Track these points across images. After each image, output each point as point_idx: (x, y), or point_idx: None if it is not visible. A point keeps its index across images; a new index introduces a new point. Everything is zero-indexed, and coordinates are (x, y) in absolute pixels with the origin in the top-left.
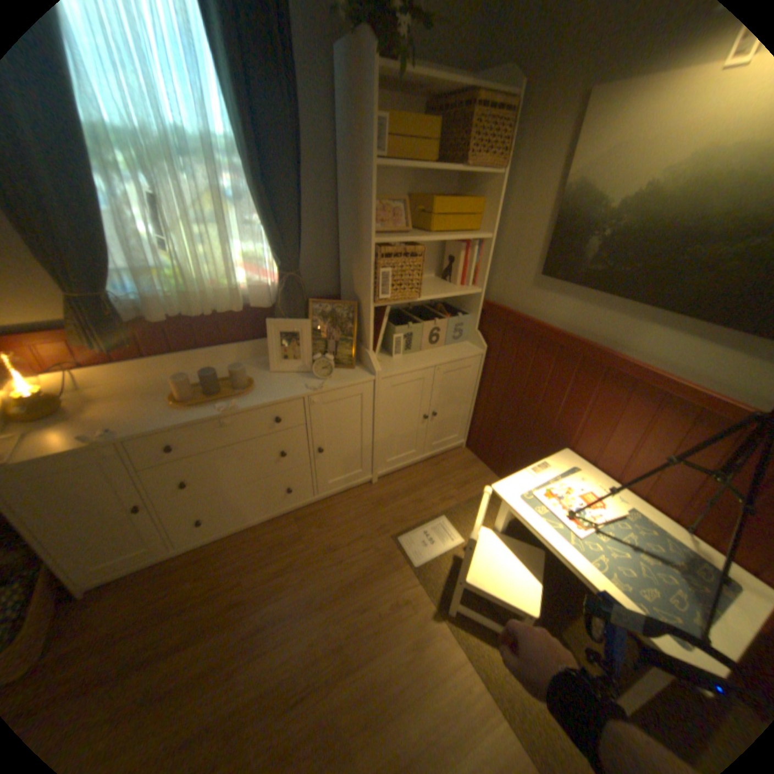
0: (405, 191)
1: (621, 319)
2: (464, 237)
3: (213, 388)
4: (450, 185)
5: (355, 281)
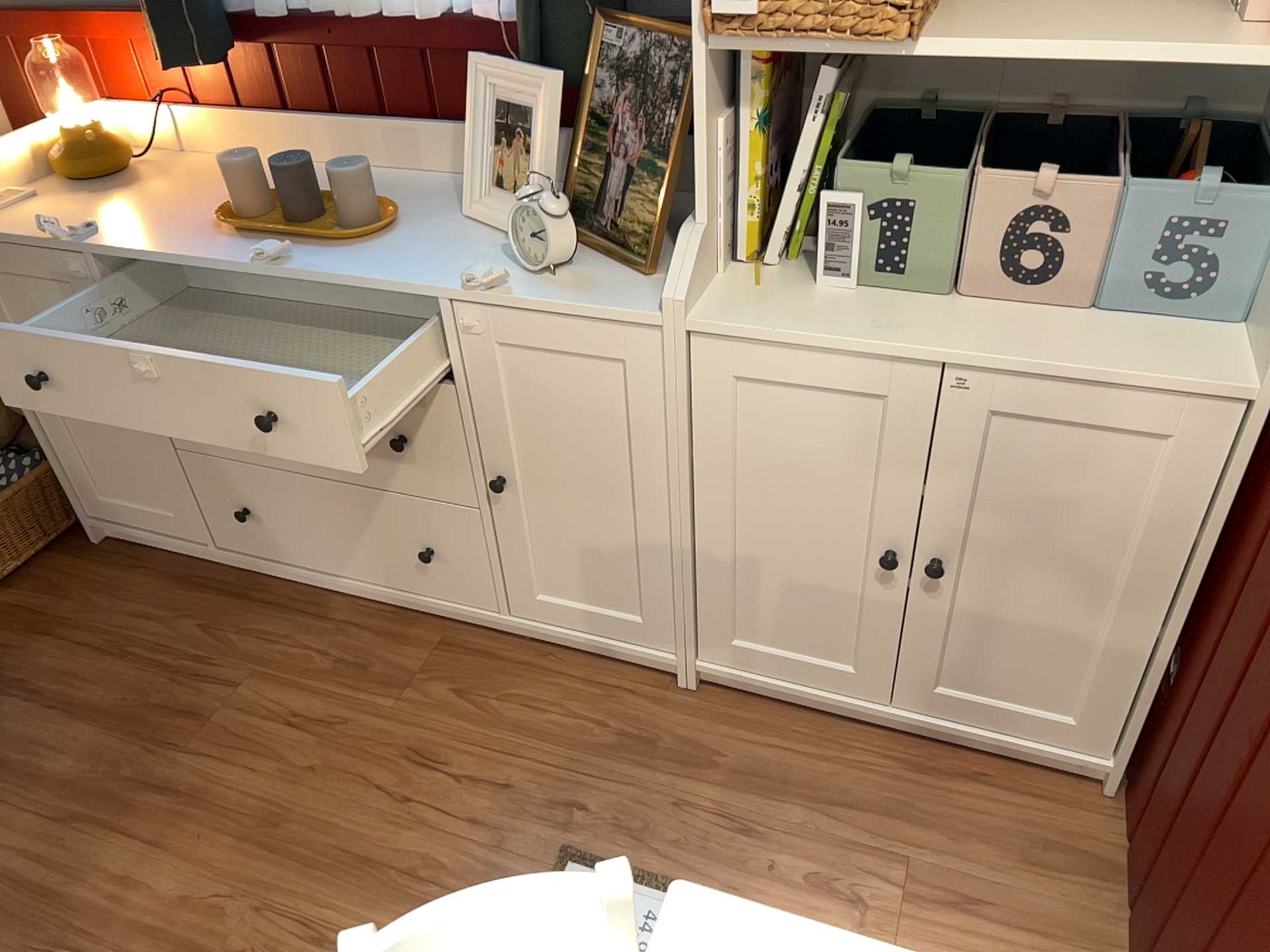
0: None
1: None
2: None
3: (304, 213)
4: None
5: None
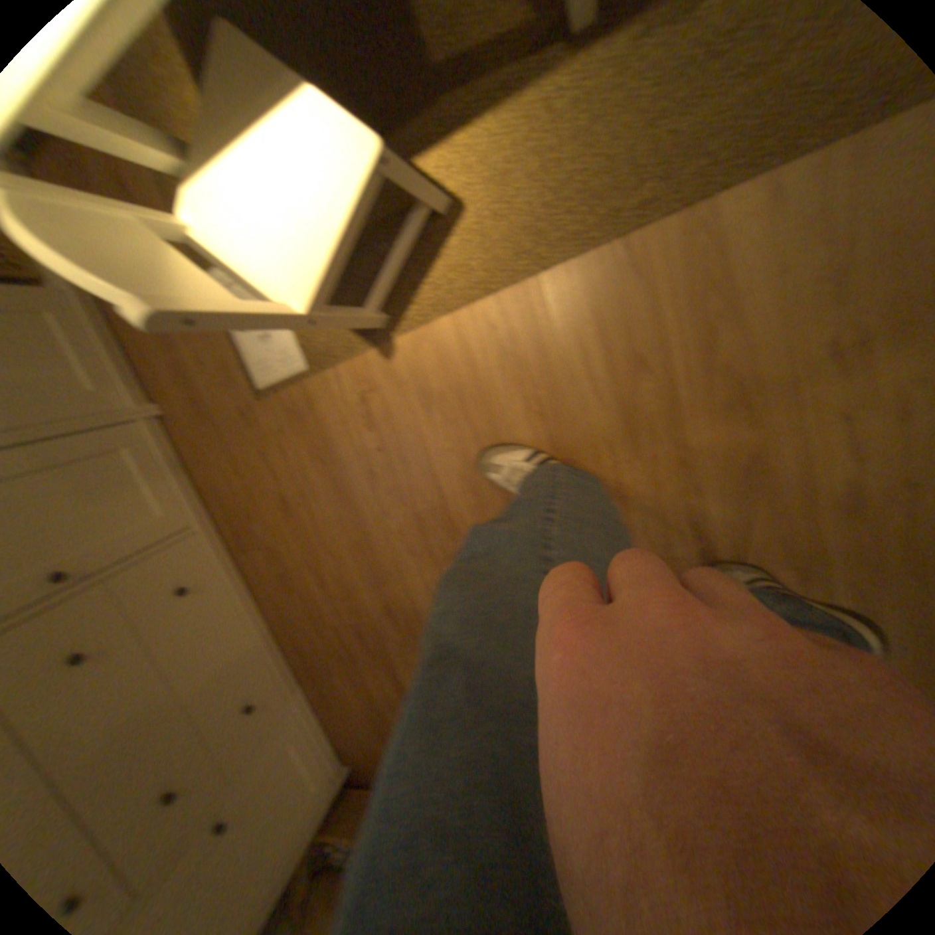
0: None
1: None
2: None
3: None
4: None
5: None
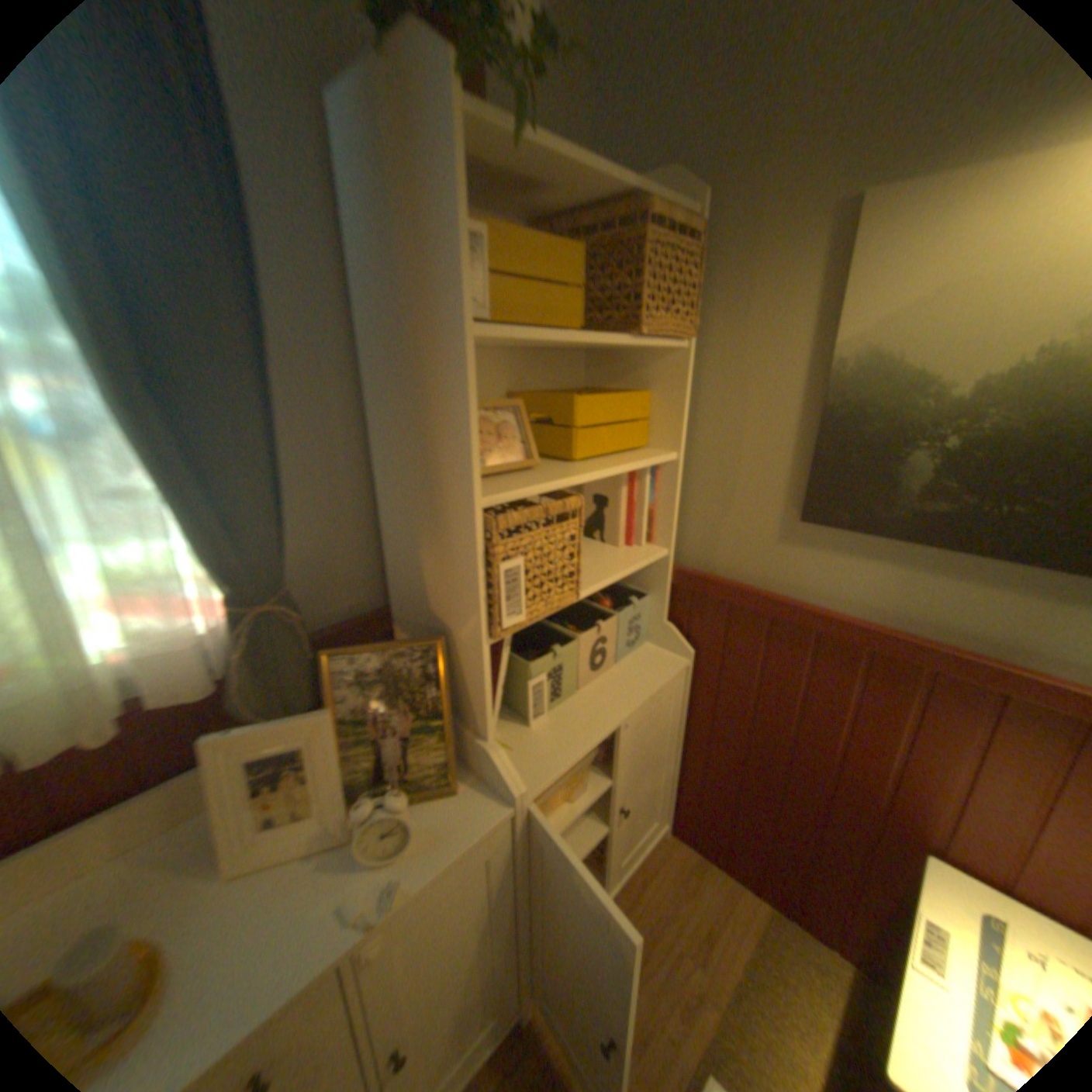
0: (504, 386)
1: (1014, 601)
2: (640, 464)
3: None
4: (575, 371)
5: (430, 586)
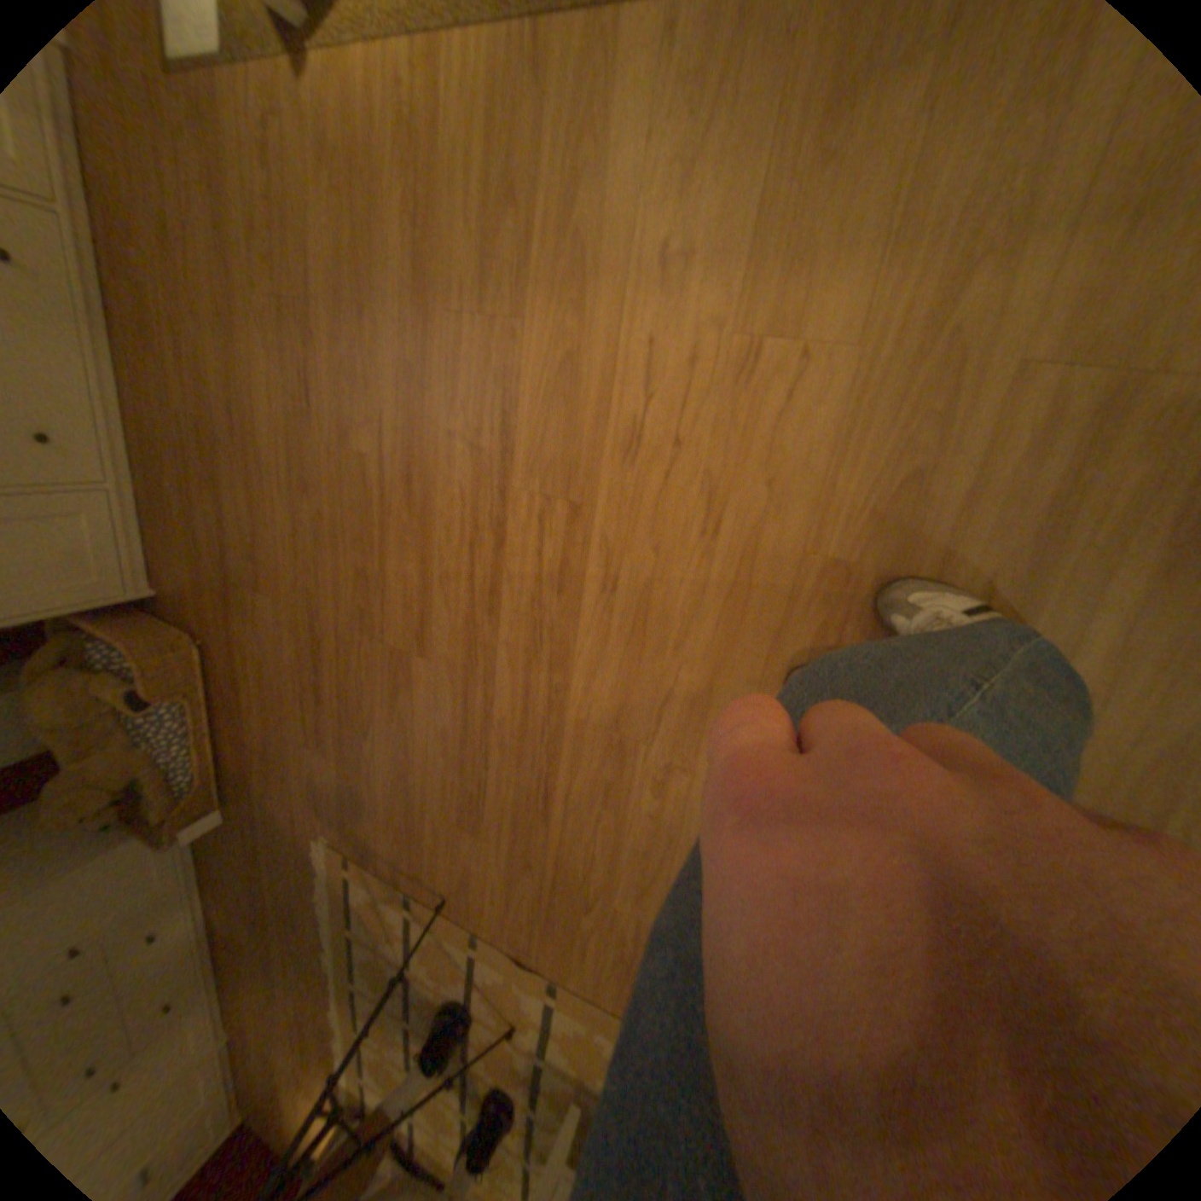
0: None
1: None
2: None
3: None
4: None
5: None
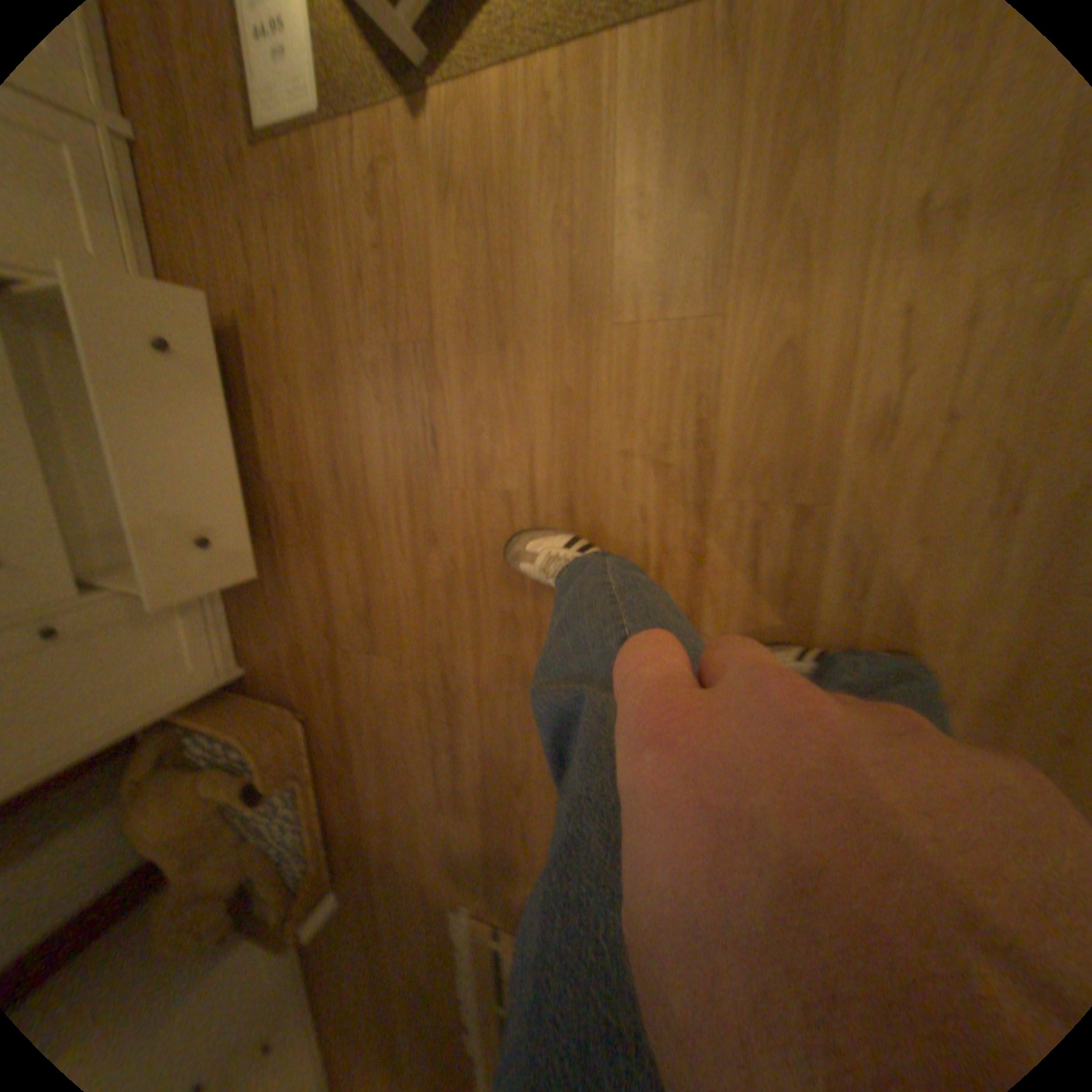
0: None
1: None
2: None
3: None
4: None
5: None
